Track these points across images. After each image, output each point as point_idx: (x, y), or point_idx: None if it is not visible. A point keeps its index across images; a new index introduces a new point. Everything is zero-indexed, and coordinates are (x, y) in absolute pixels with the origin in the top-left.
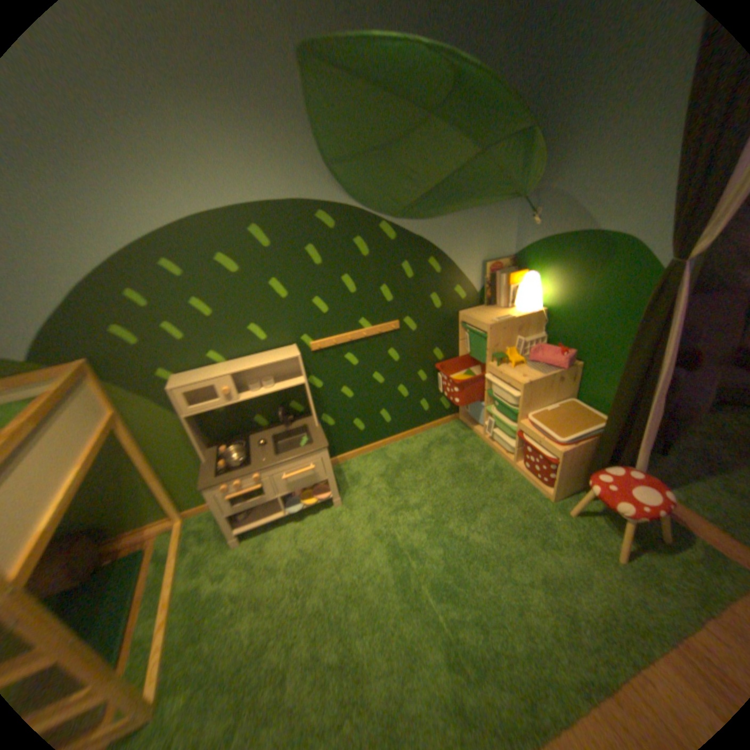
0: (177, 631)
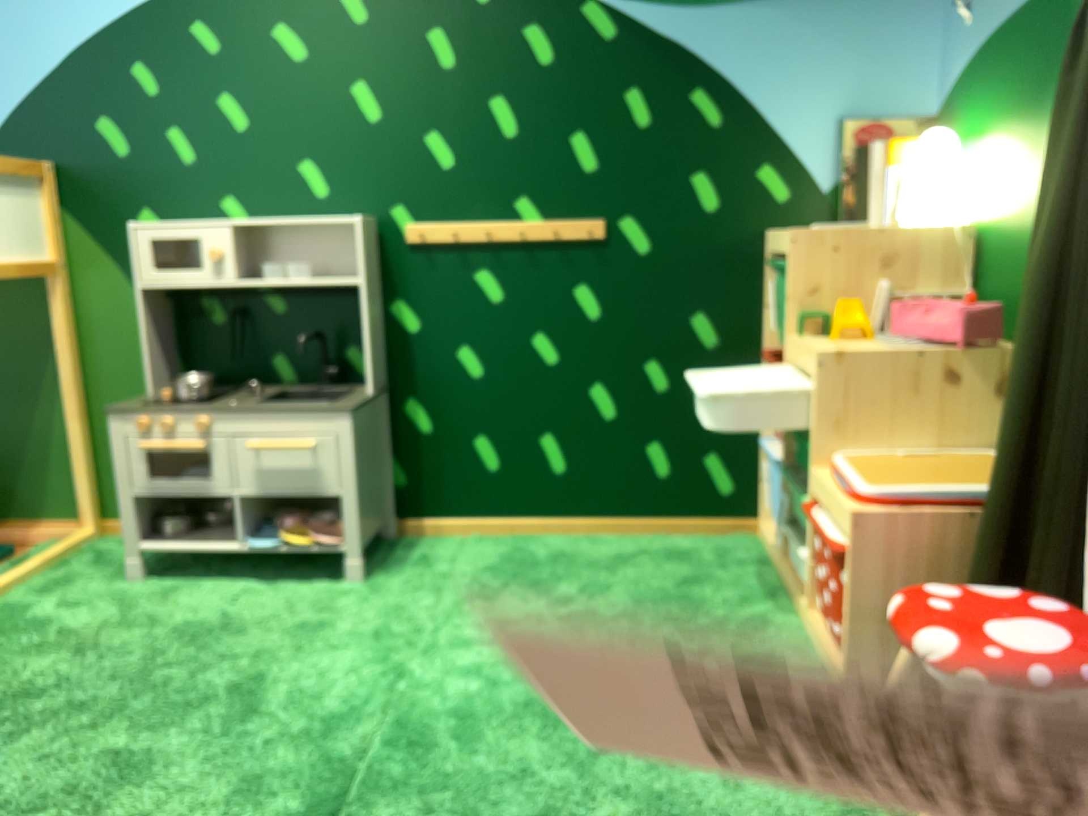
0: None
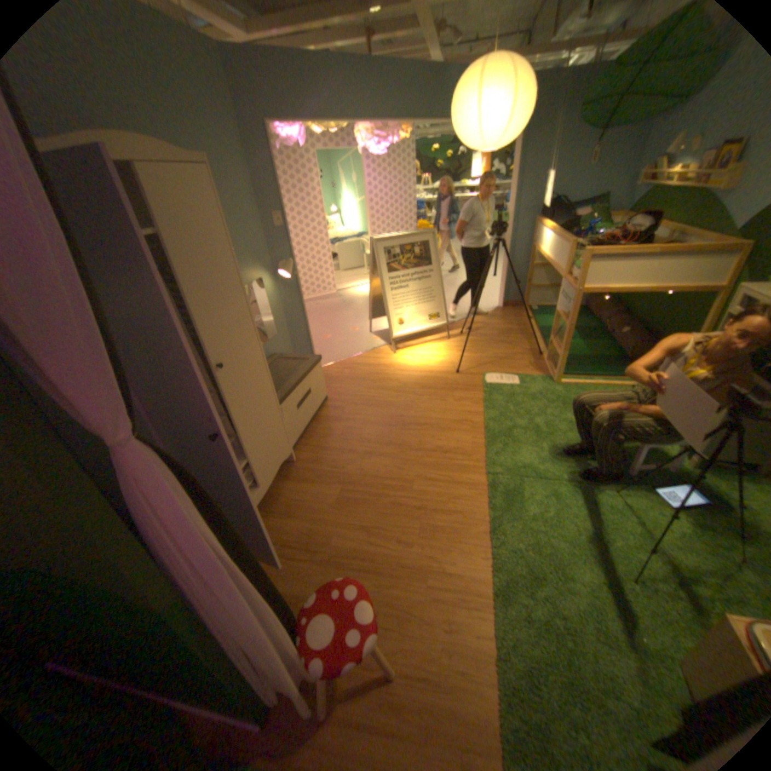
0: (592, 389)
